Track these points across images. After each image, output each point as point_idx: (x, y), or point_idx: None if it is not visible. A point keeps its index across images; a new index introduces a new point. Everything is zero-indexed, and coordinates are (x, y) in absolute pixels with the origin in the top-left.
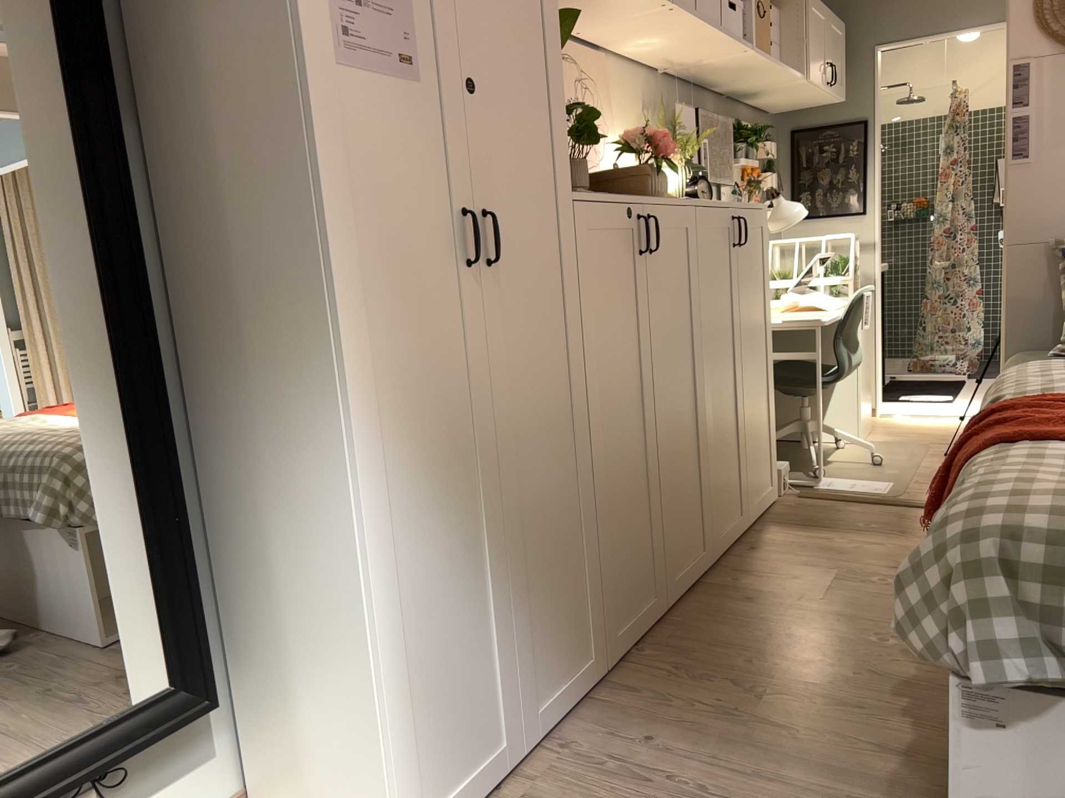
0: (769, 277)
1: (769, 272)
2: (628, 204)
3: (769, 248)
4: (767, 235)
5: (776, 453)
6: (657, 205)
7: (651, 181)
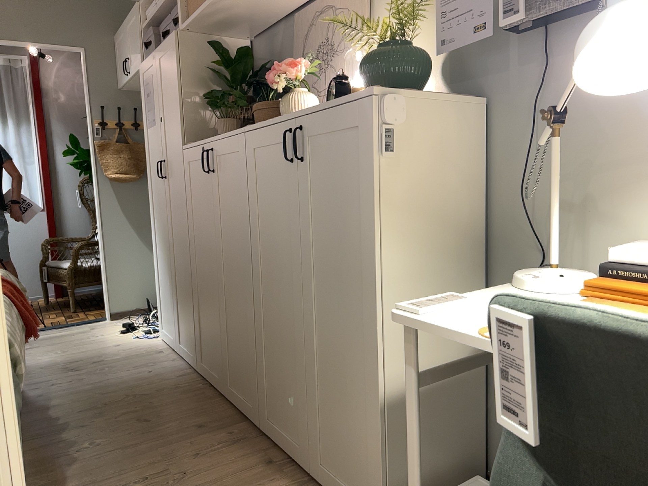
0: (373, 206)
1: (373, 198)
2: (201, 146)
3: (375, 159)
4: (372, 139)
5: (379, 478)
6: (215, 142)
7: (281, 108)
